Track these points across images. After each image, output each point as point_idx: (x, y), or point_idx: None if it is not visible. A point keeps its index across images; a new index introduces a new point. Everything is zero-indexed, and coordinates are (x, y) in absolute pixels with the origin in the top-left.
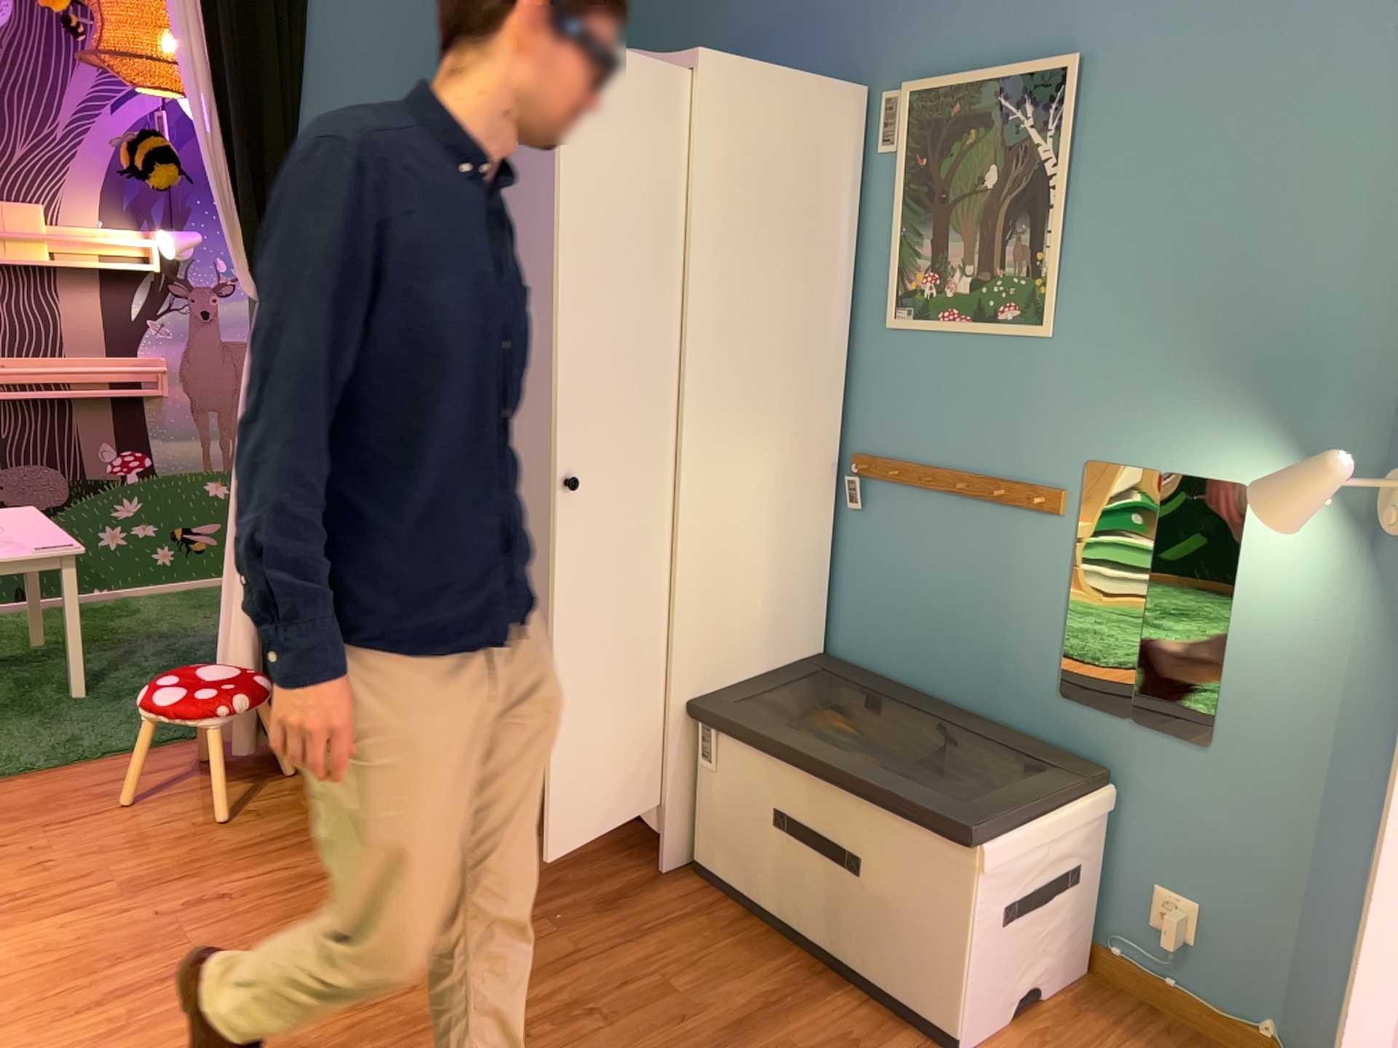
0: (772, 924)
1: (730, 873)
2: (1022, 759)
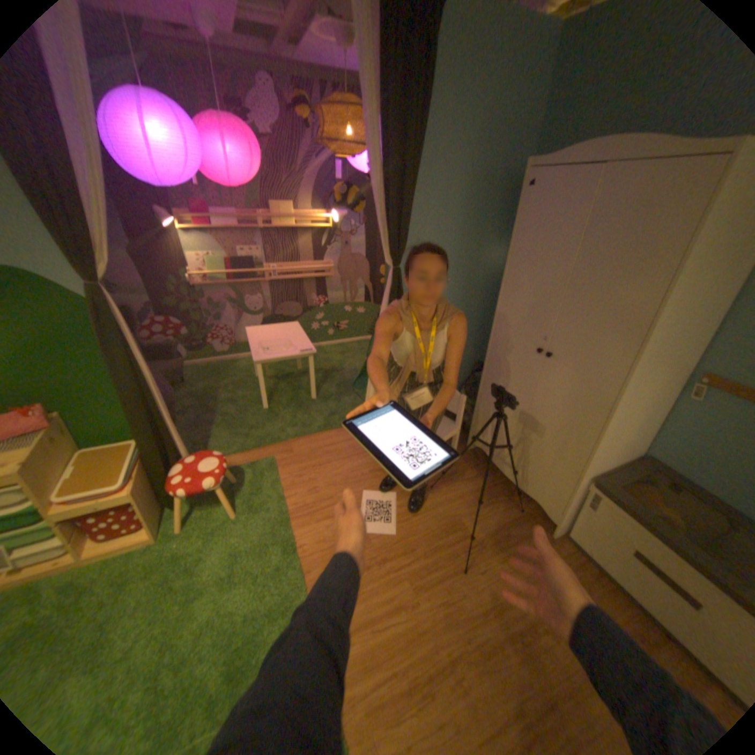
0: (617, 589)
1: (594, 556)
2: None
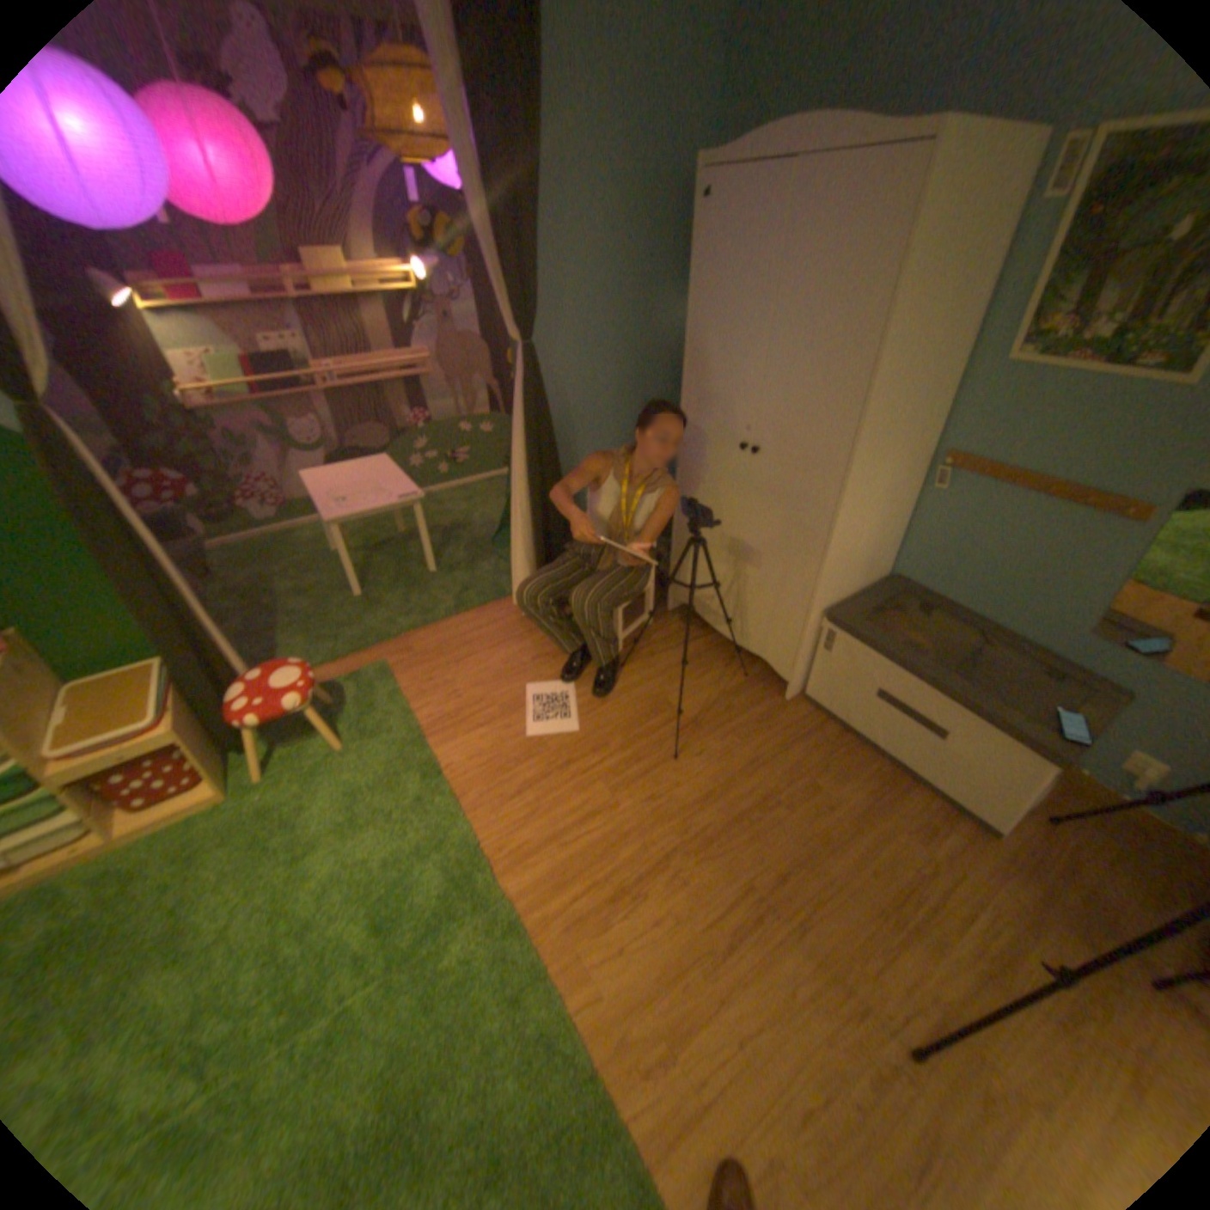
0: (862, 742)
1: (833, 710)
2: (1054, 674)
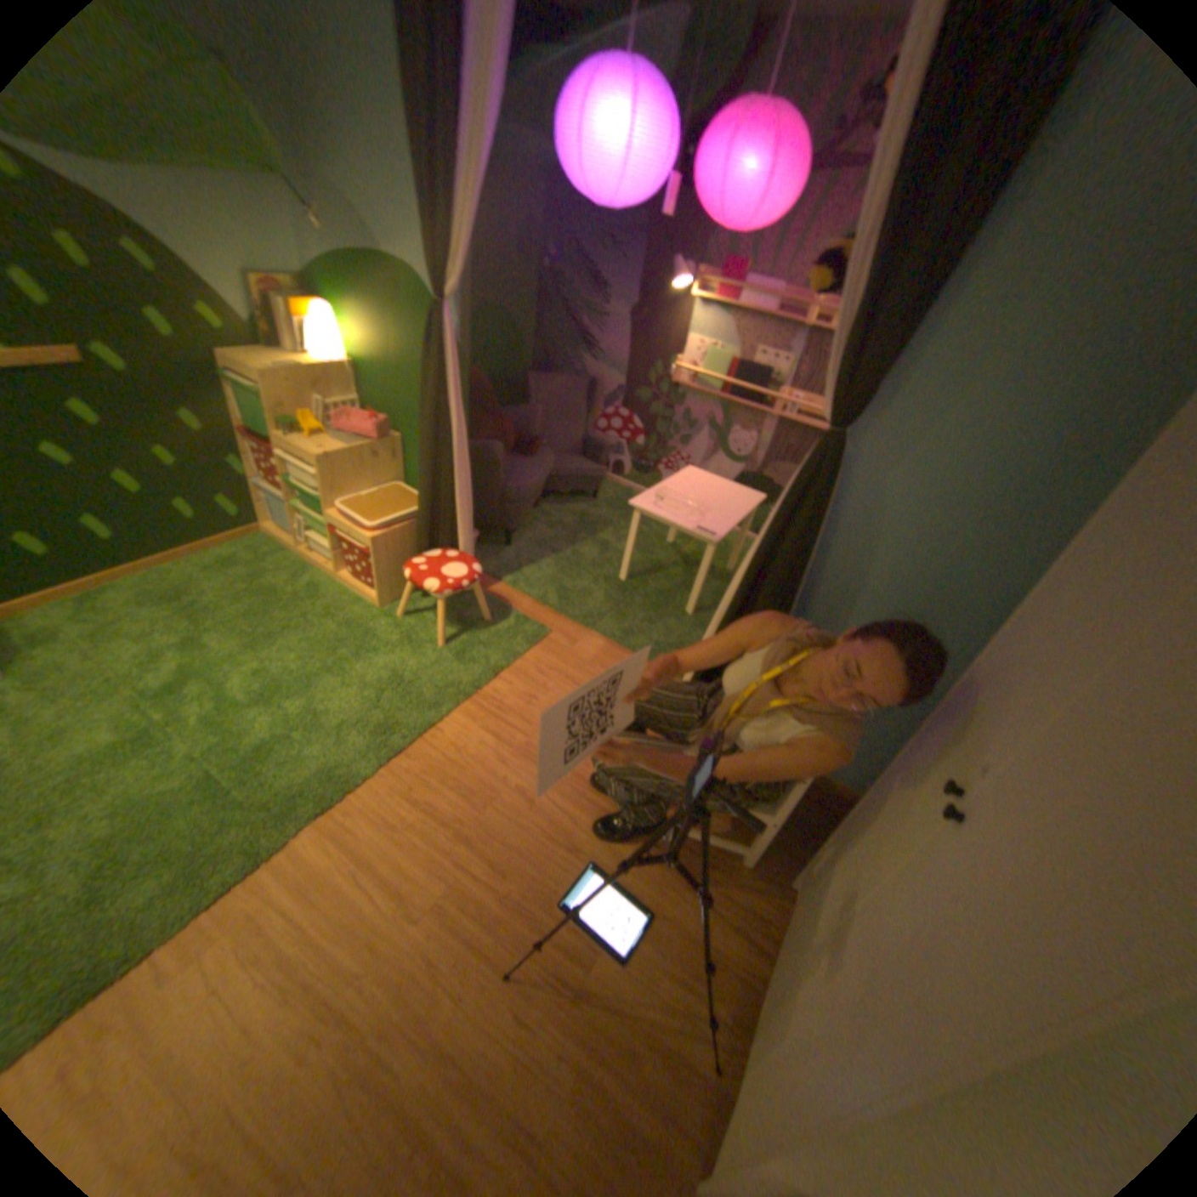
0: None
1: None
2: None
